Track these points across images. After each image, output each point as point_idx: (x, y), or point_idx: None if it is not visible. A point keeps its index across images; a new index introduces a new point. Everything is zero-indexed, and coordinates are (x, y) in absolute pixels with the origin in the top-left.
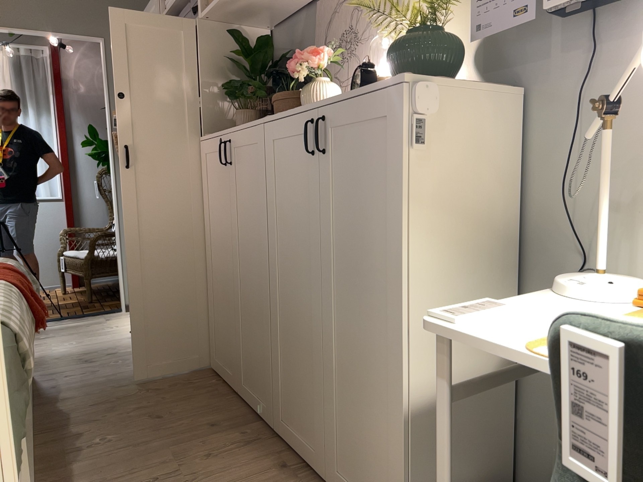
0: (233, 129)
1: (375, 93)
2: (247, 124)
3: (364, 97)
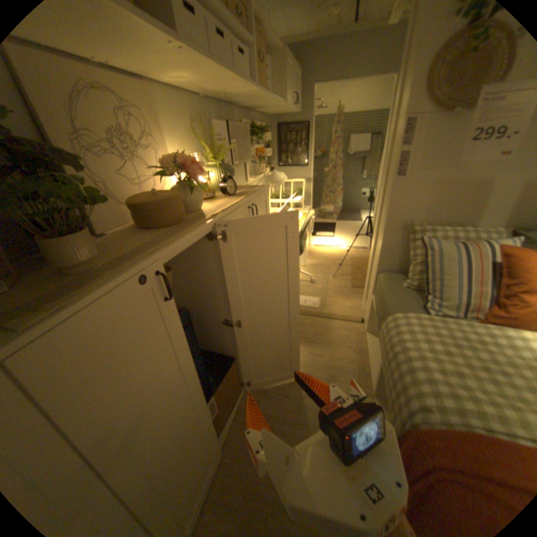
0: (147, 250)
1: (263, 191)
2: (183, 230)
3: (261, 193)
